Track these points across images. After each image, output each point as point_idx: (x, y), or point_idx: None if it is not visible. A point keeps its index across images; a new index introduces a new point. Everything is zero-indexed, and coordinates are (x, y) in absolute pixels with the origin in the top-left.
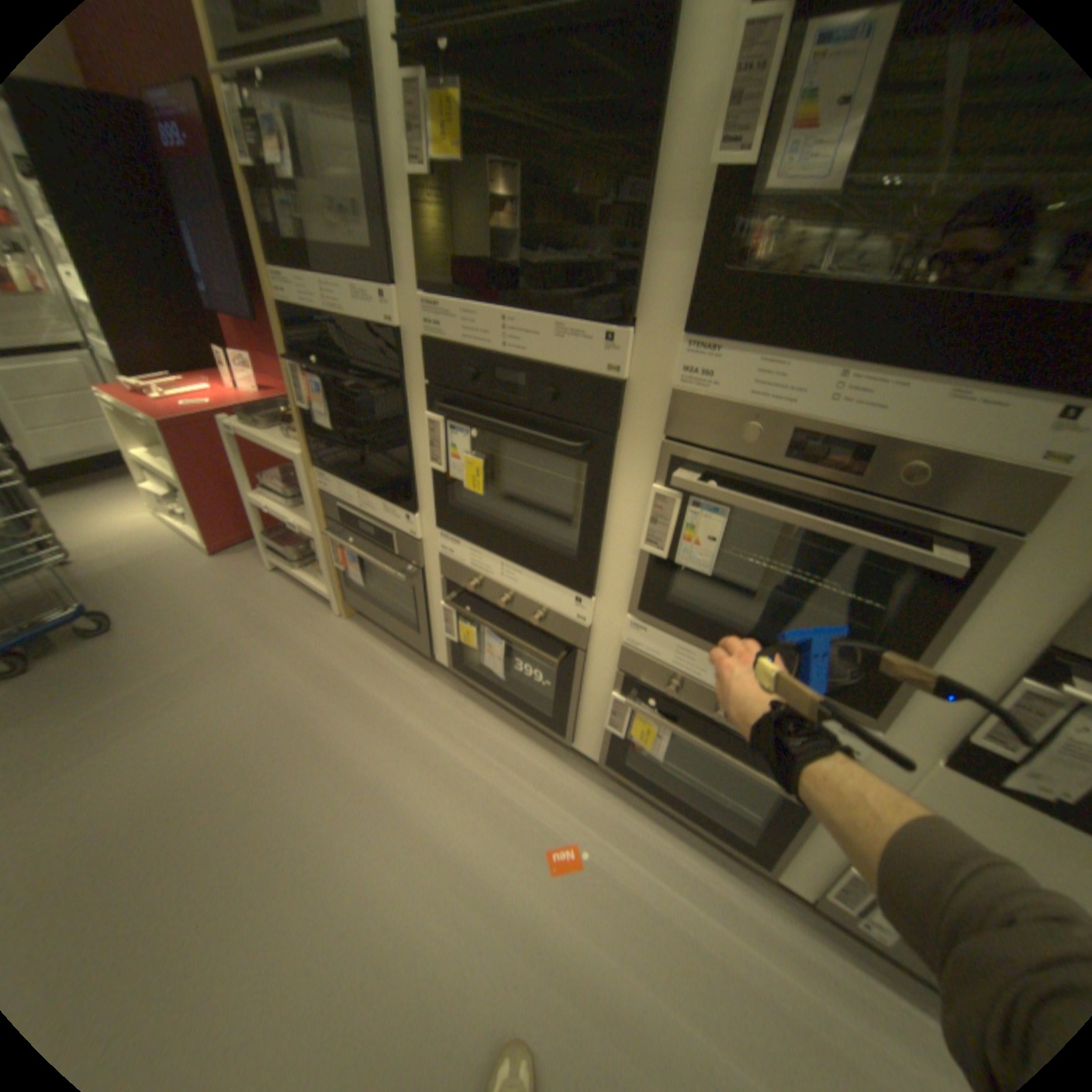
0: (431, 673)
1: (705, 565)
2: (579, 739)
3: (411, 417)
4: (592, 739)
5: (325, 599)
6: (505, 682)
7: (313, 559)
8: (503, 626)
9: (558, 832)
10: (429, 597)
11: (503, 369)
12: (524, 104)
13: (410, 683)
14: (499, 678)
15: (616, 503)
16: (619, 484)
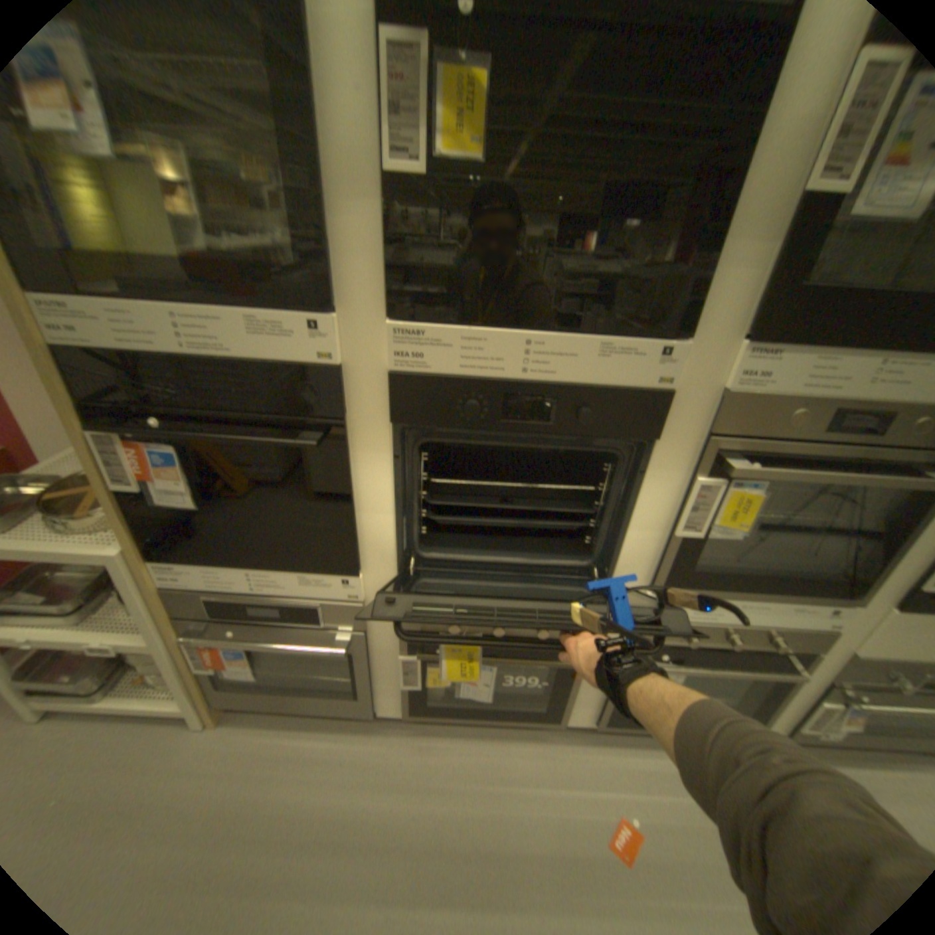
0: (368, 732)
1: (740, 533)
2: (570, 717)
3: (357, 466)
4: (587, 711)
5: (171, 717)
6: (490, 703)
7: (119, 672)
8: (489, 651)
9: (599, 818)
10: (372, 656)
11: (520, 395)
12: (563, 101)
13: (352, 759)
14: (481, 703)
15: (644, 500)
16: (650, 483)
